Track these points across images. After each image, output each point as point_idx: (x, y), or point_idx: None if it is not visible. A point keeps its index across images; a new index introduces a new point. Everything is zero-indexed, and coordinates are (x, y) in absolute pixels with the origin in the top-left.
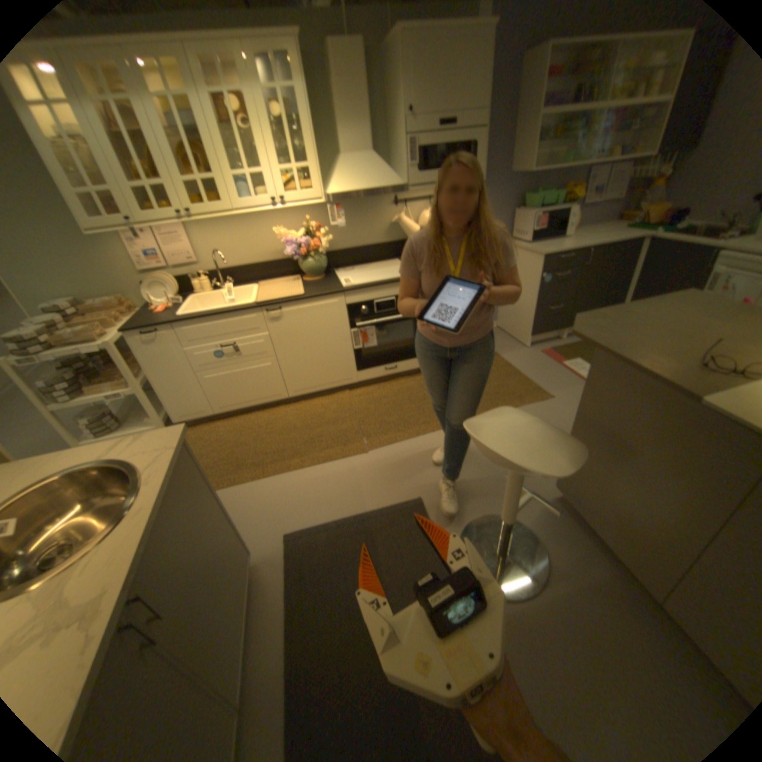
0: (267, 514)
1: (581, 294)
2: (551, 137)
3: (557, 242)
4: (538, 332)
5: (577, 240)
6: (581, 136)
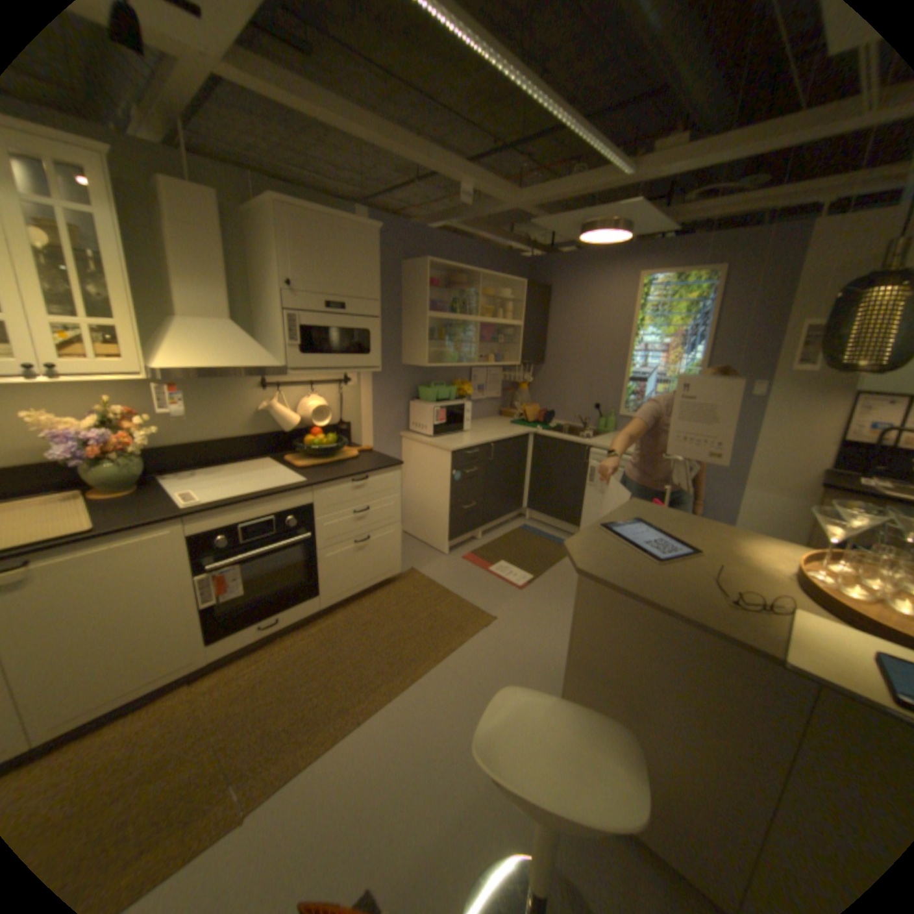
0: None
1: (489, 490)
2: (437, 339)
3: (459, 438)
4: (455, 536)
5: (476, 436)
6: (461, 342)
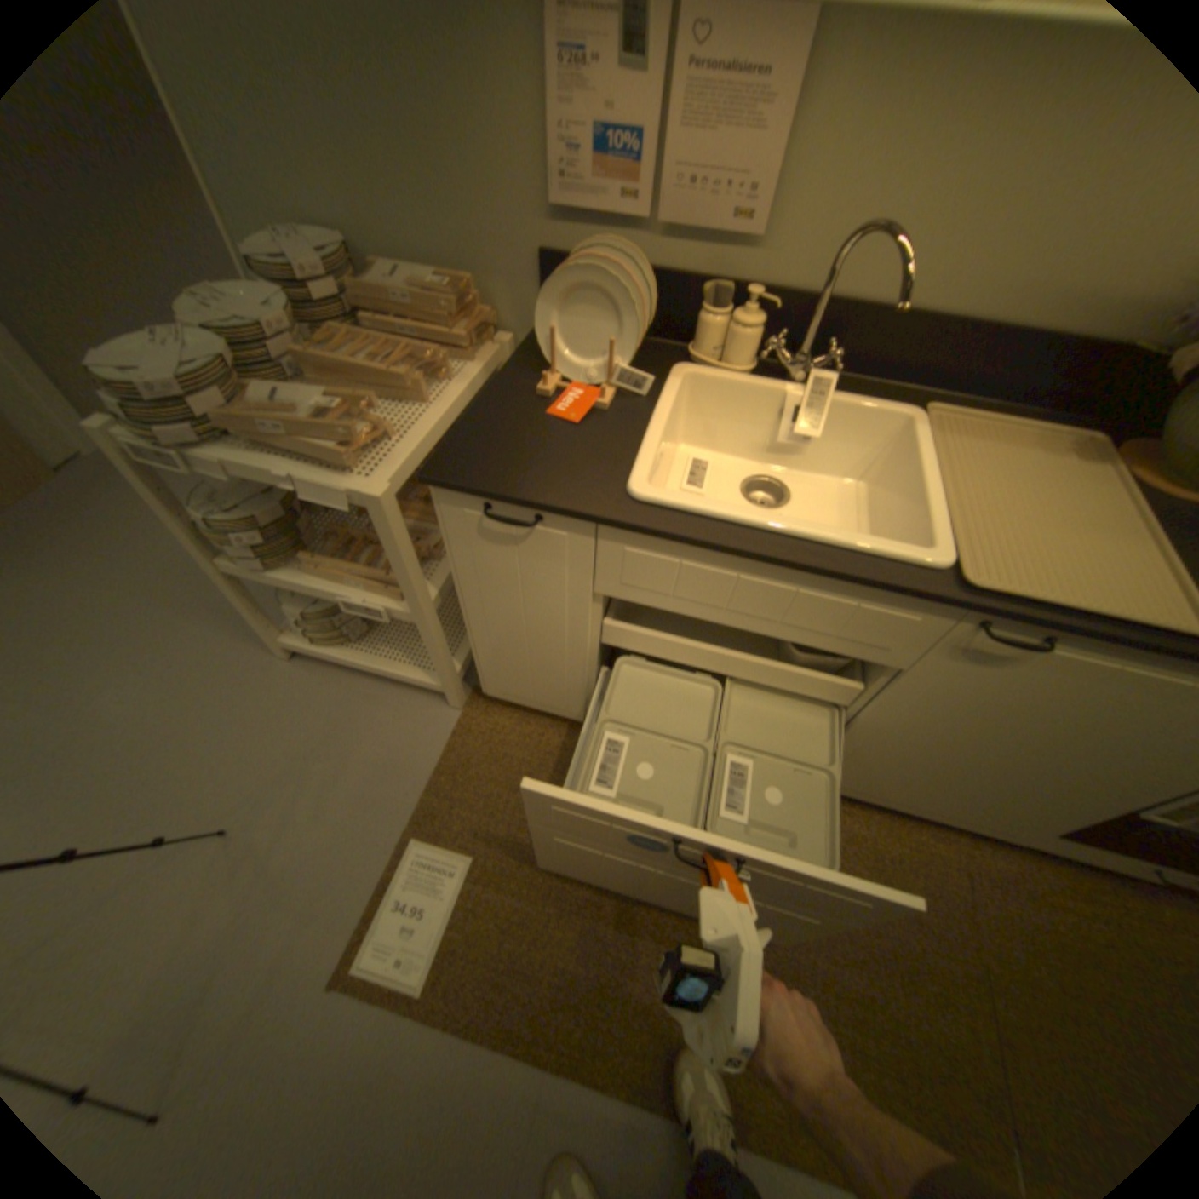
0: None
1: None
2: None
3: None
4: None
5: None
6: None
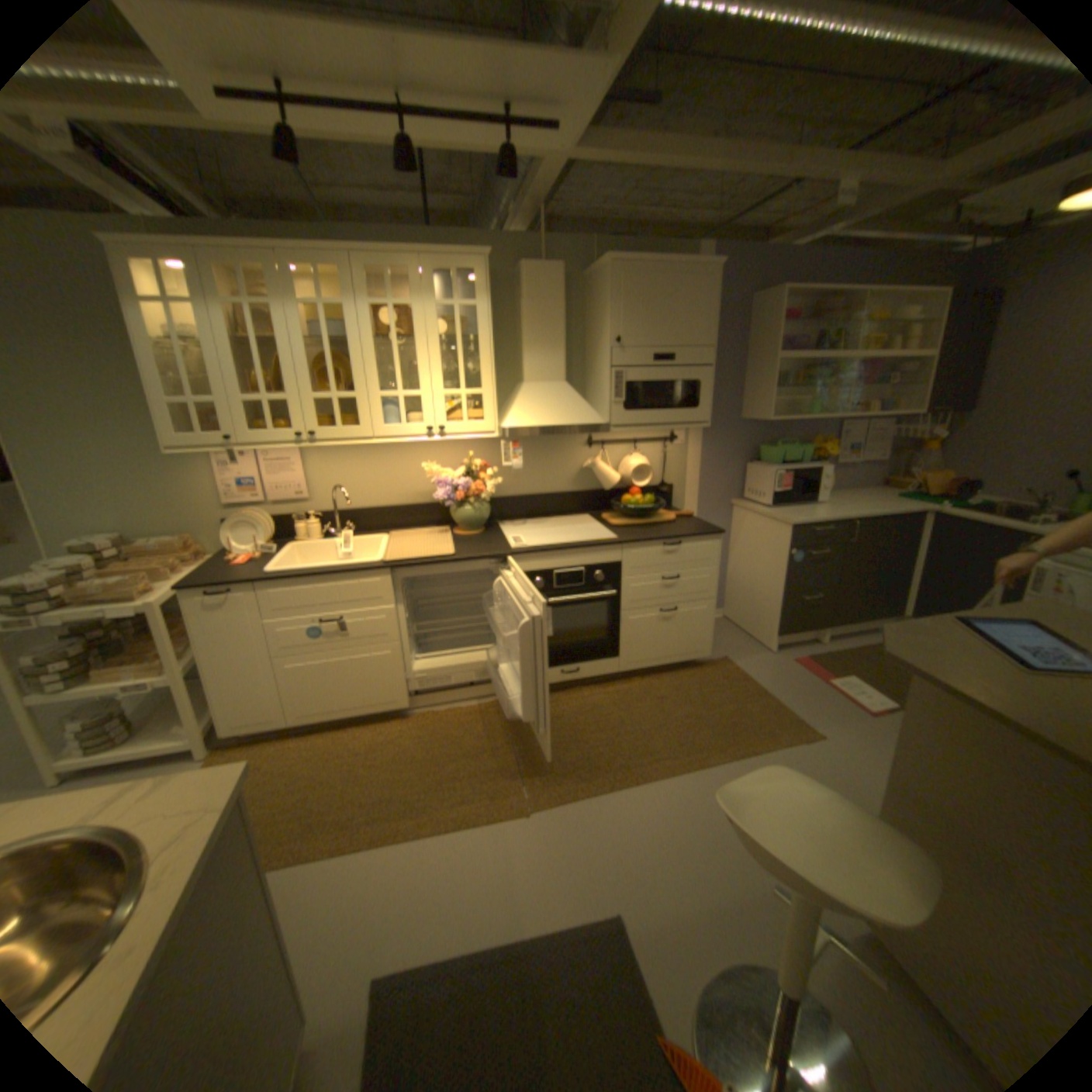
0: (347, 932)
1: (847, 582)
2: (792, 384)
3: (808, 510)
4: (789, 632)
5: (835, 509)
6: (829, 386)
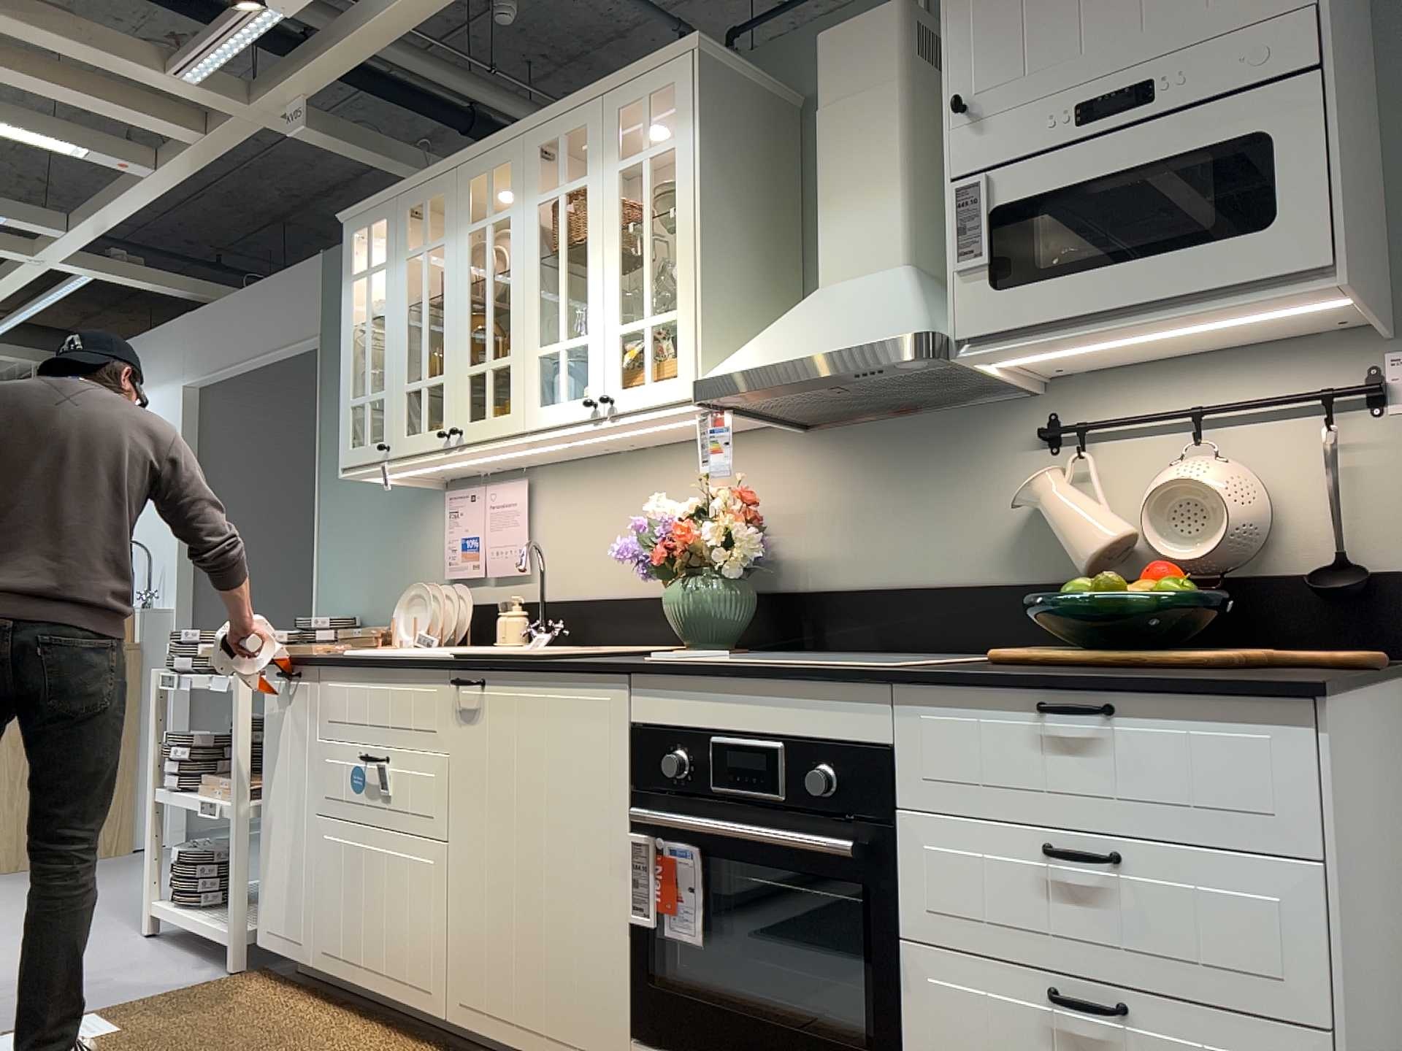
0: None
1: None
2: None
3: None
4: None
5: None
6: None
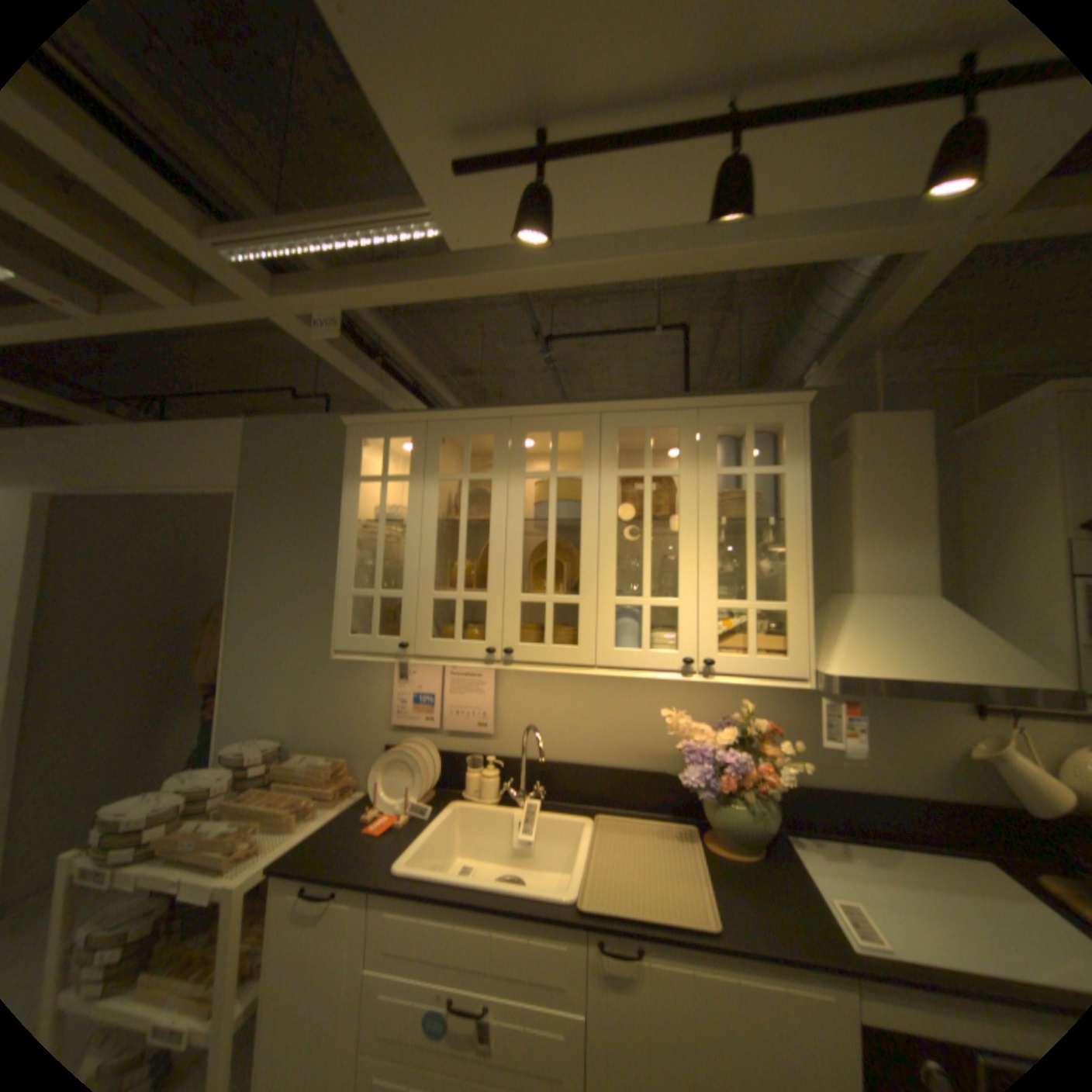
0: None
1: None
2: None
3: None
4: None
5: None
6: None
